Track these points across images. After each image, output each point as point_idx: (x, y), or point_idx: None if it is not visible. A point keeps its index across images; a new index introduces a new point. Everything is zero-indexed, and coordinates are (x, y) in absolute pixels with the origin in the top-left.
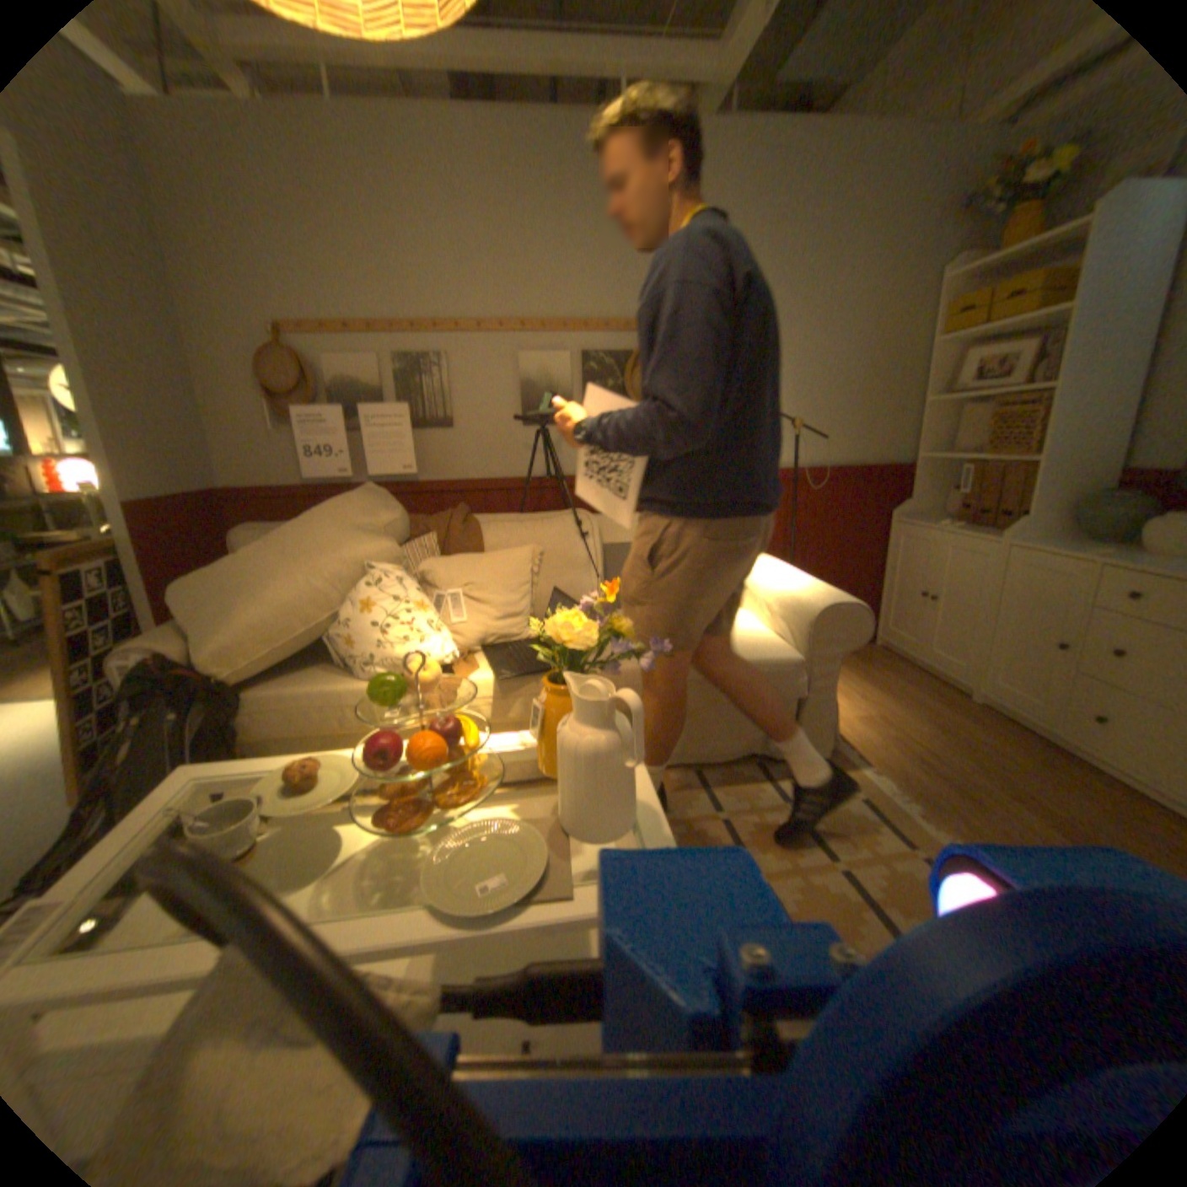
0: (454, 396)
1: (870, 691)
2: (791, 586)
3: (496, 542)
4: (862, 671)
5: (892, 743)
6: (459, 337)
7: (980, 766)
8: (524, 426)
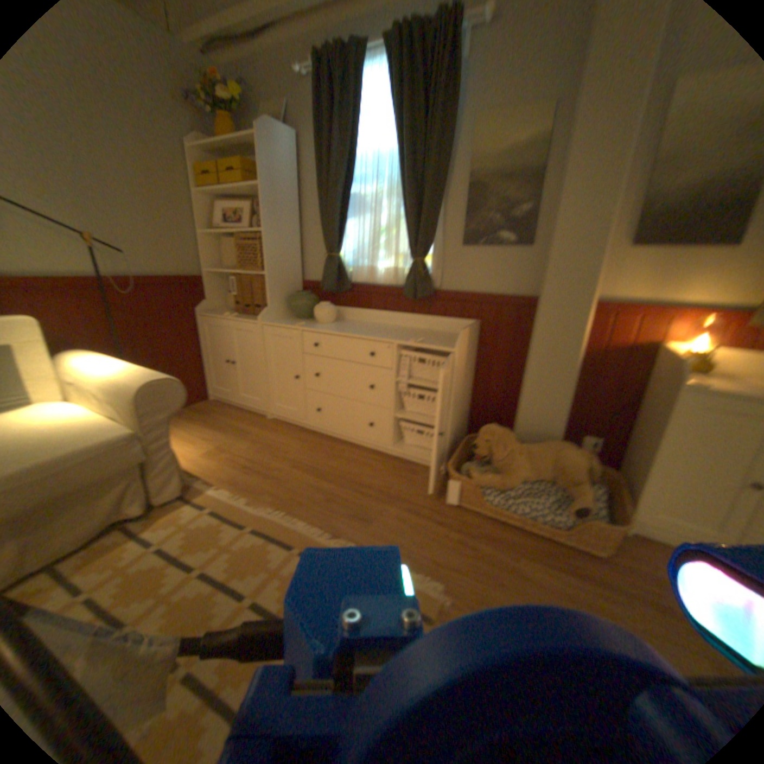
0: None
1: (206, 433)
2: (108, 375)
3: None
4: (200, 421)
5: (223, 463)
6: None
7: (273, 456)
8: None
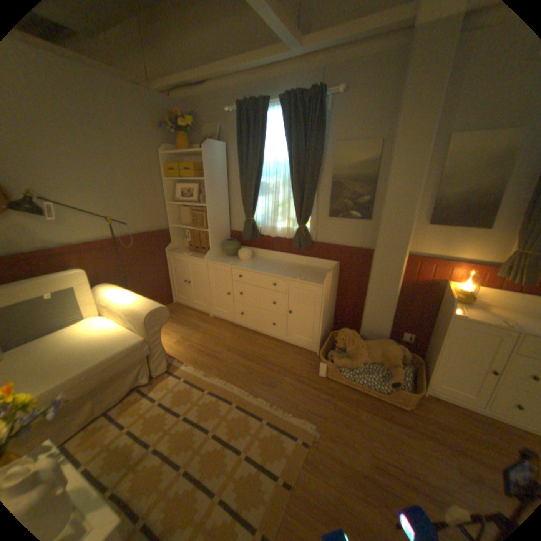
0: None
1: (175, 327)
2: (128, 305)
3: None
4: (170, 319)
5: (188, 348)
6: None
7: (216, 343)
8: None
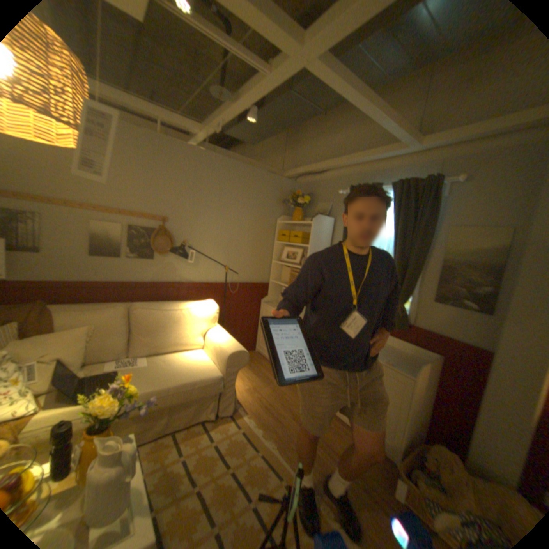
0: (43, 238)
1: (251, 376)
2: (220, 342)
3: (63, 325)
4: (249, 366)
5: (256, 401)
6: (51, 209)
7: (284, 406)
8: (90, 258)
